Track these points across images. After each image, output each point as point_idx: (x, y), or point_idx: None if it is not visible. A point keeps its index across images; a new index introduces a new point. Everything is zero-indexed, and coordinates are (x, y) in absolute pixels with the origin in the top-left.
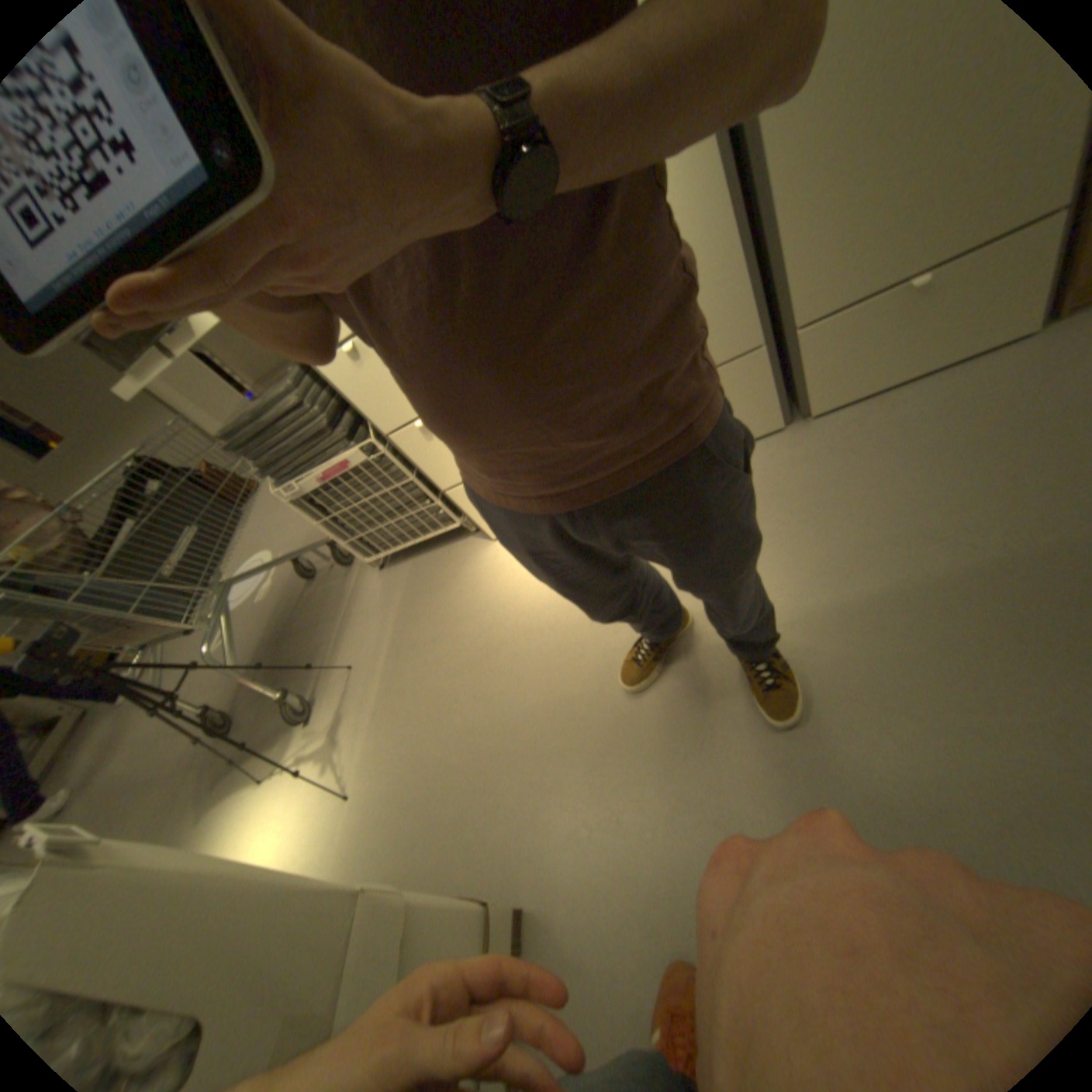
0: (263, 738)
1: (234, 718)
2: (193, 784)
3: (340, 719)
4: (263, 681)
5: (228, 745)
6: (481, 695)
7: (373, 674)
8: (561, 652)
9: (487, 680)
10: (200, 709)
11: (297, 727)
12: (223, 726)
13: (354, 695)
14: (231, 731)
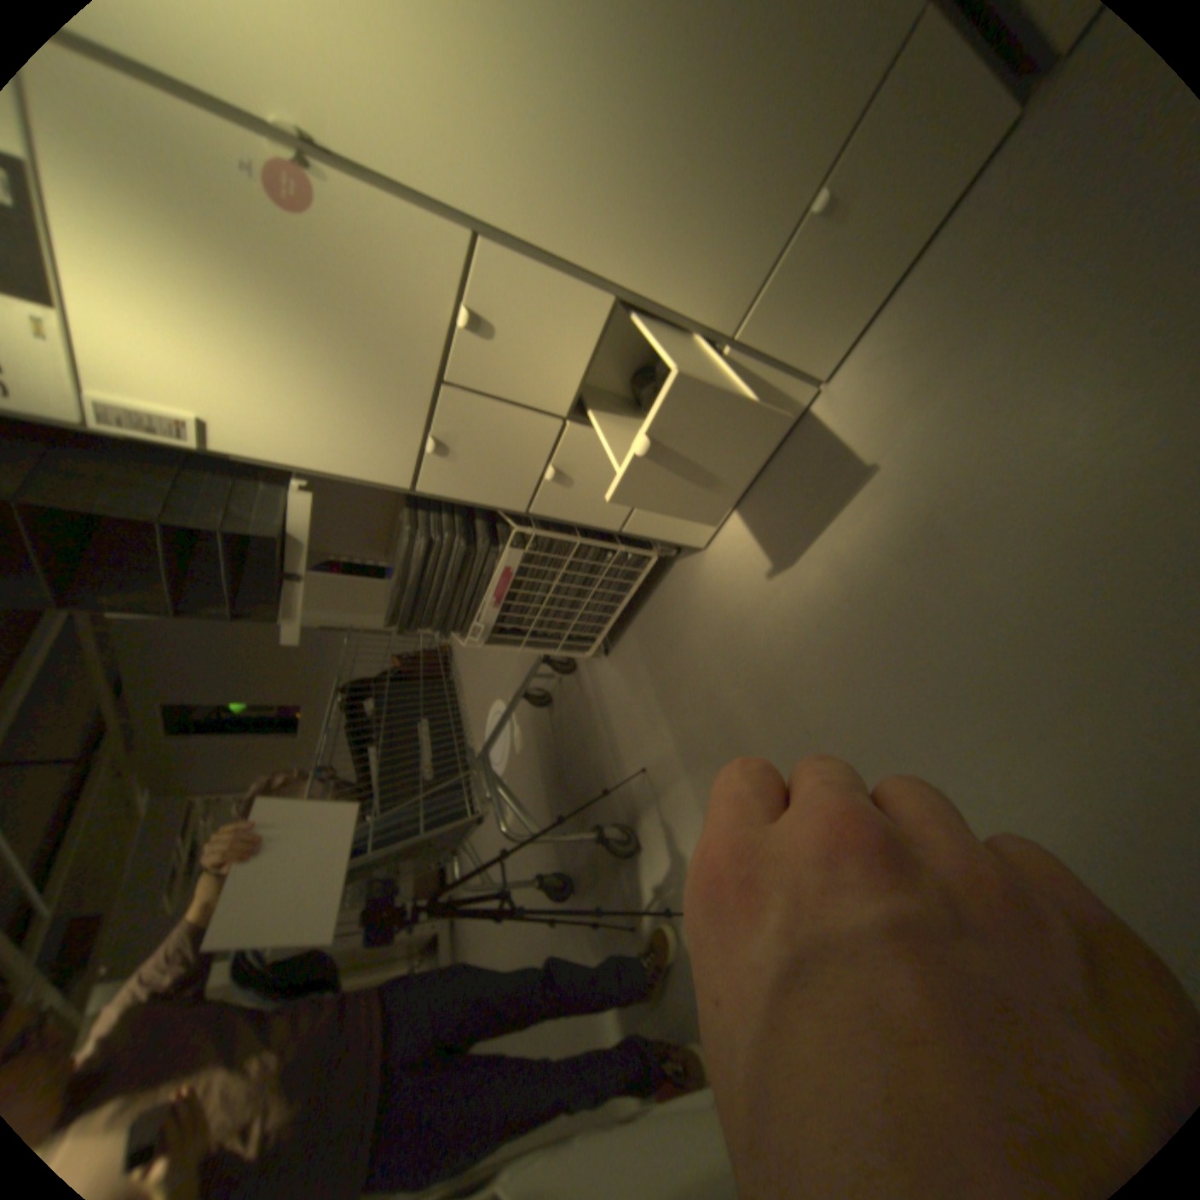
0: (608, 881)
1: (569, 872)
2: (575, 955)
3: (670, 829)
4: (572, 824)
5: (580, 901)
6: (815, 727)
7: (673, 765)
8: (889, 620)
9: (811, 706)
10: (535, 876)
11: (633, 856)
12: (565, 884)
13: (667, 797)
14: (575, 886)
